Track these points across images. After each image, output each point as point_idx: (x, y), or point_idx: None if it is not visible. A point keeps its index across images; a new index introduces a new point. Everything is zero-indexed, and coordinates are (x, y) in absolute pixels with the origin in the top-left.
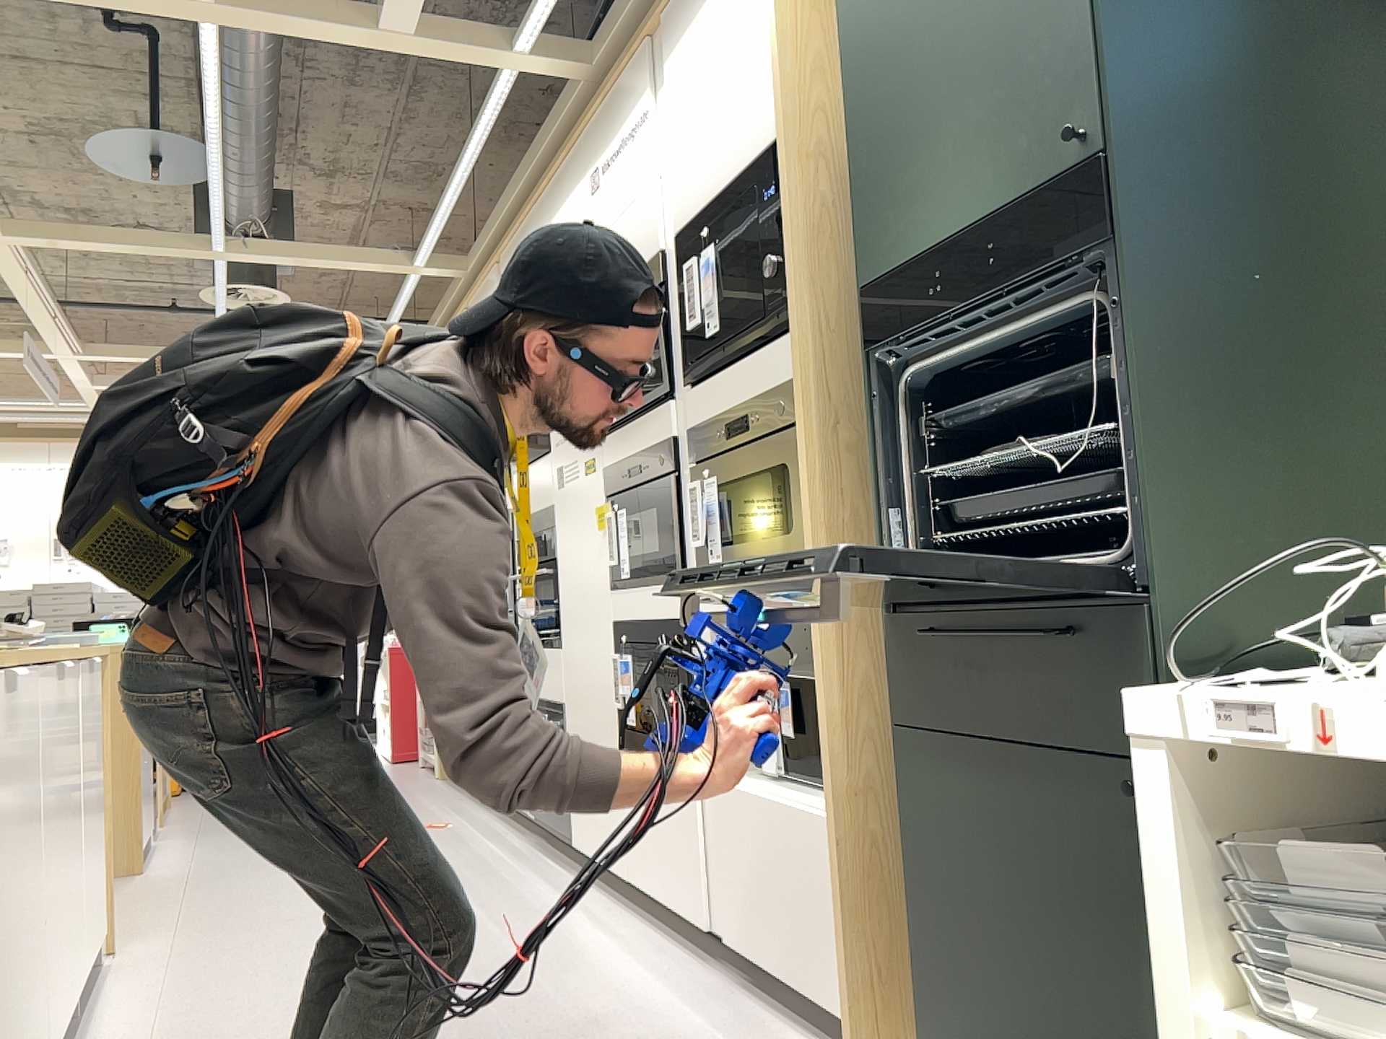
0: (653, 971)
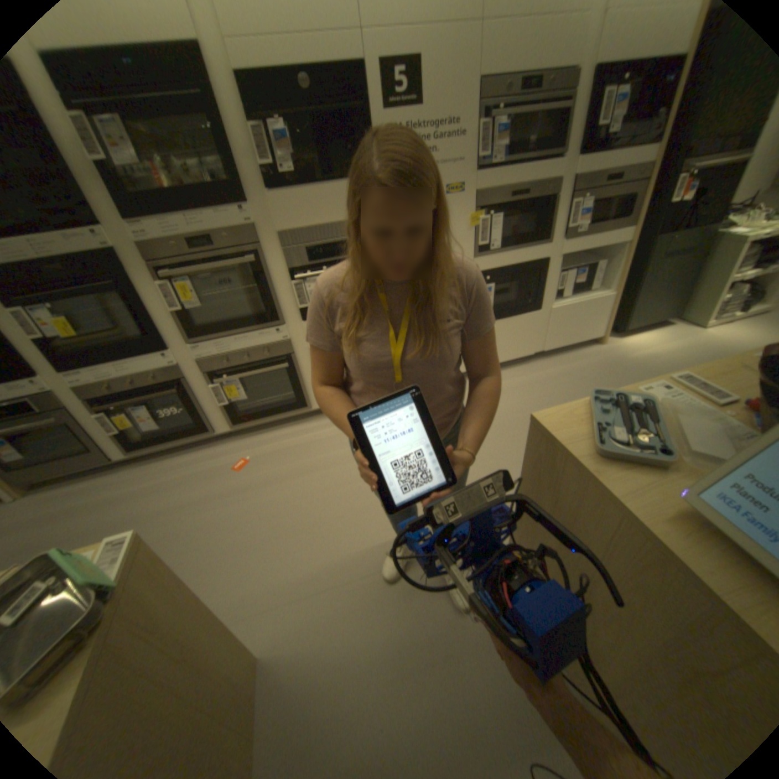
0: (529, 374)
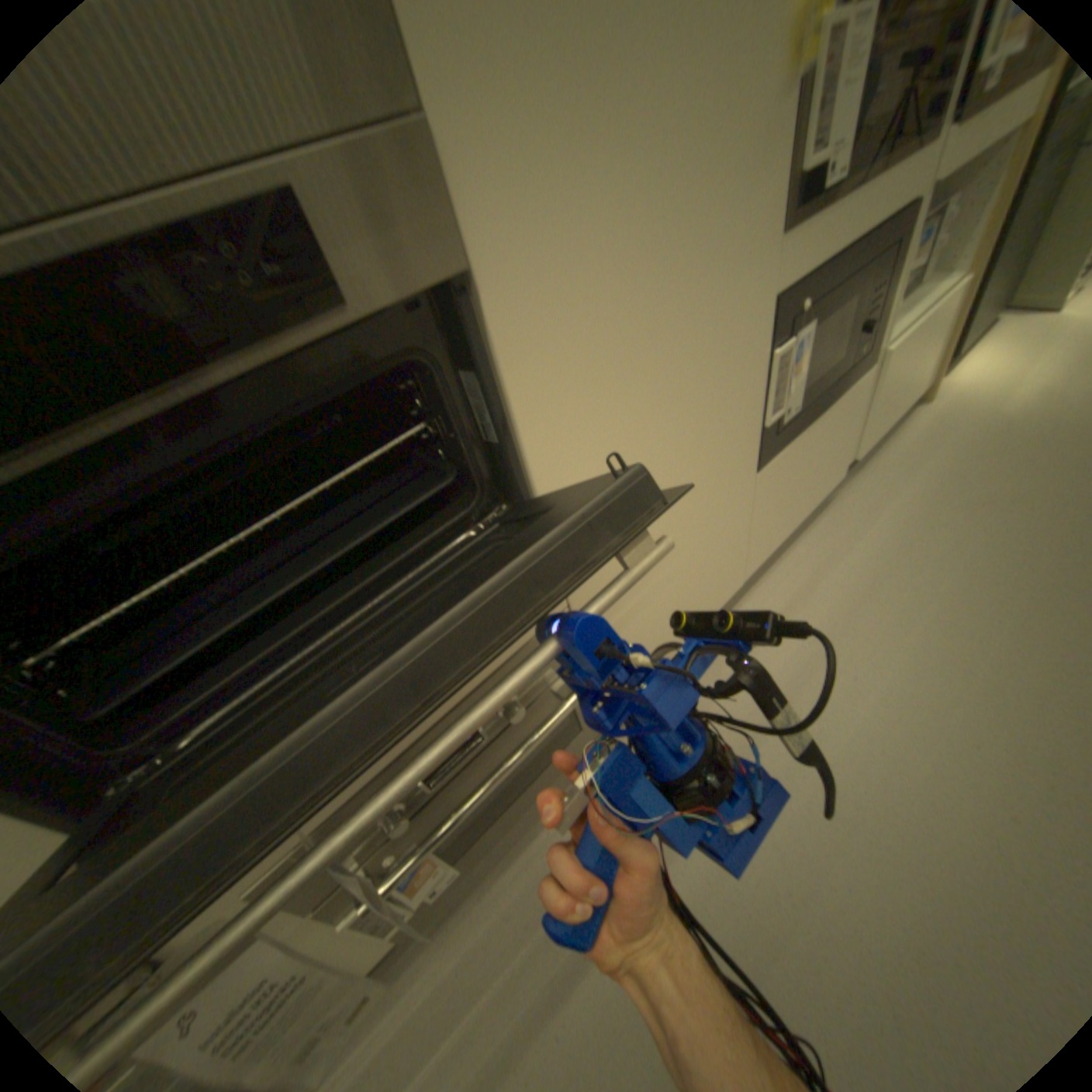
0: (859, 528)
